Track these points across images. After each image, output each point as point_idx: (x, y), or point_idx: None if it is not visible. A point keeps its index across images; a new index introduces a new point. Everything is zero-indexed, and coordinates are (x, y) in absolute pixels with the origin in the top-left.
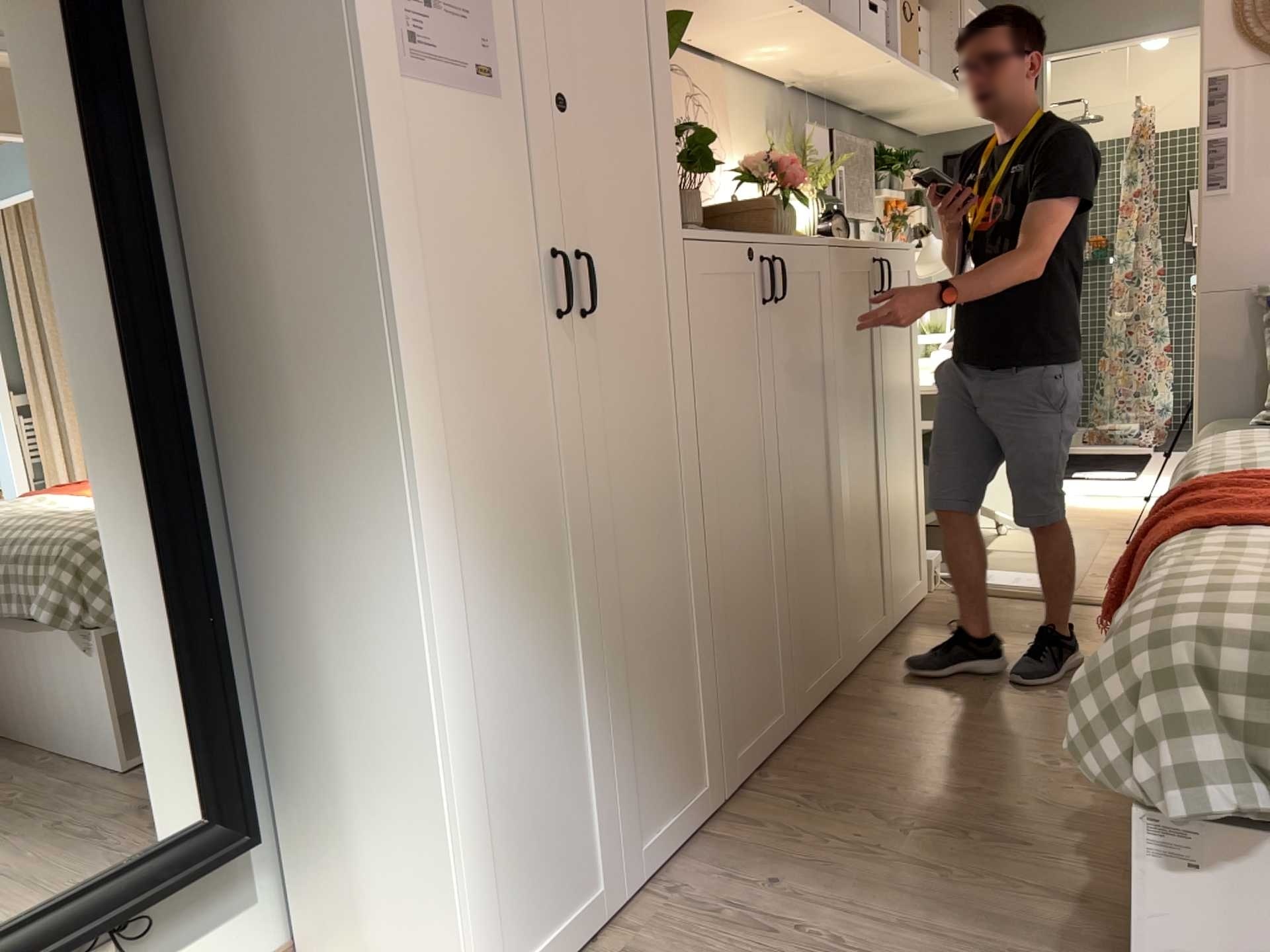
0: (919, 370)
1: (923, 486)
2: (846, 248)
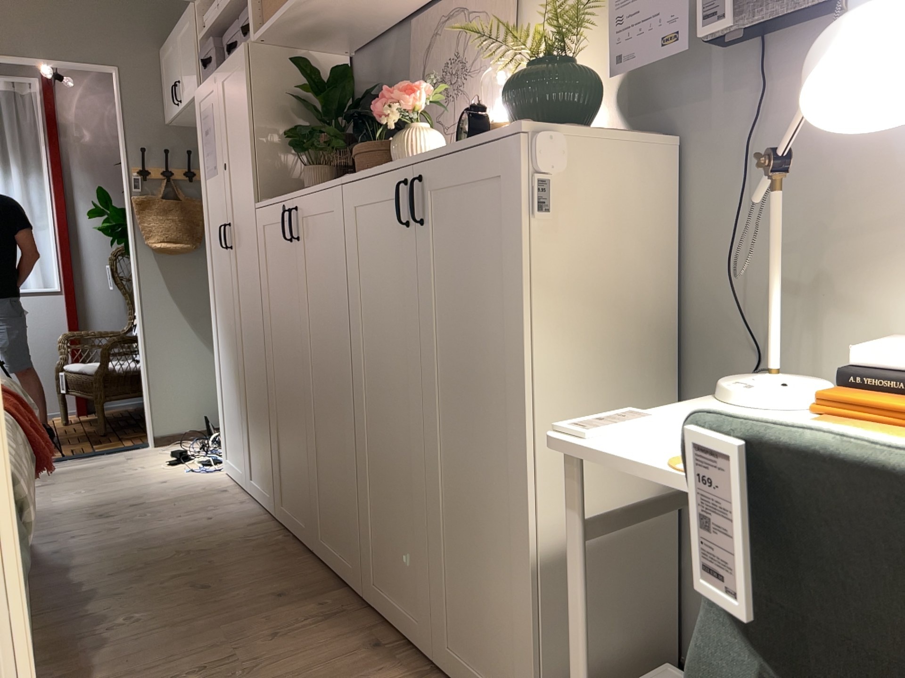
0: (522, 361)
1: (527, 569)
2: (361, 181)
